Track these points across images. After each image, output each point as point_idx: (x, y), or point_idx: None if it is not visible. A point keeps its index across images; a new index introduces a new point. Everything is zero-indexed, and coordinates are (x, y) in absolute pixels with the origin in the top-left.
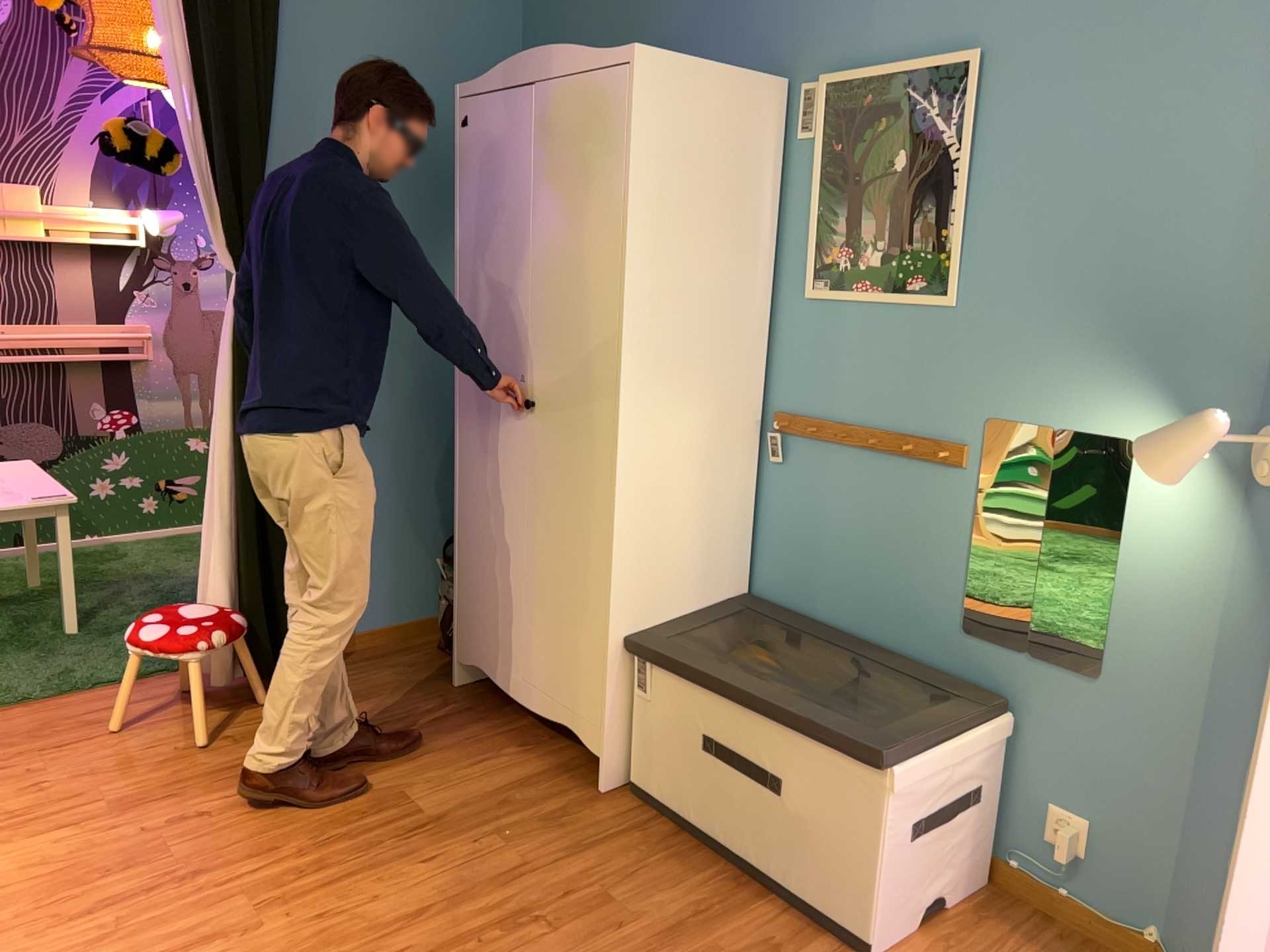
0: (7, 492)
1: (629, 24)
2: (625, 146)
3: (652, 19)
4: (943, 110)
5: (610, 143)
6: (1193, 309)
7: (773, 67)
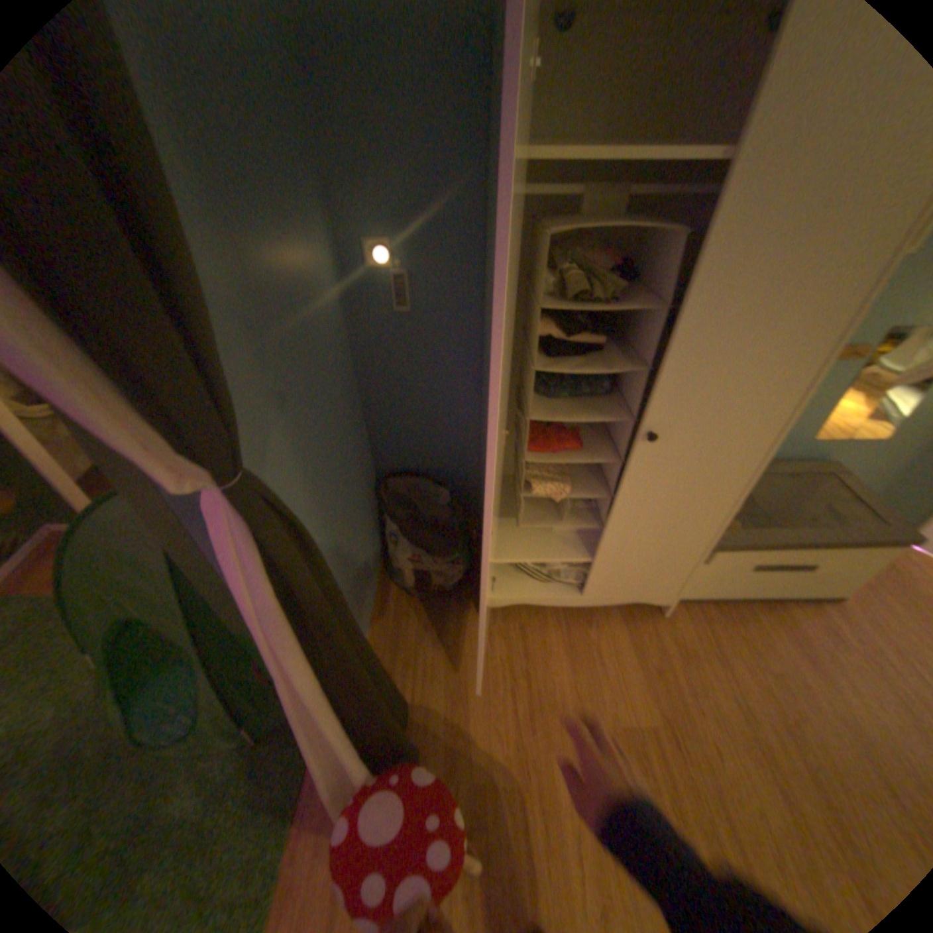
0: None
1: None
2: None
3: None
4: None
5: None
6: None
7: None
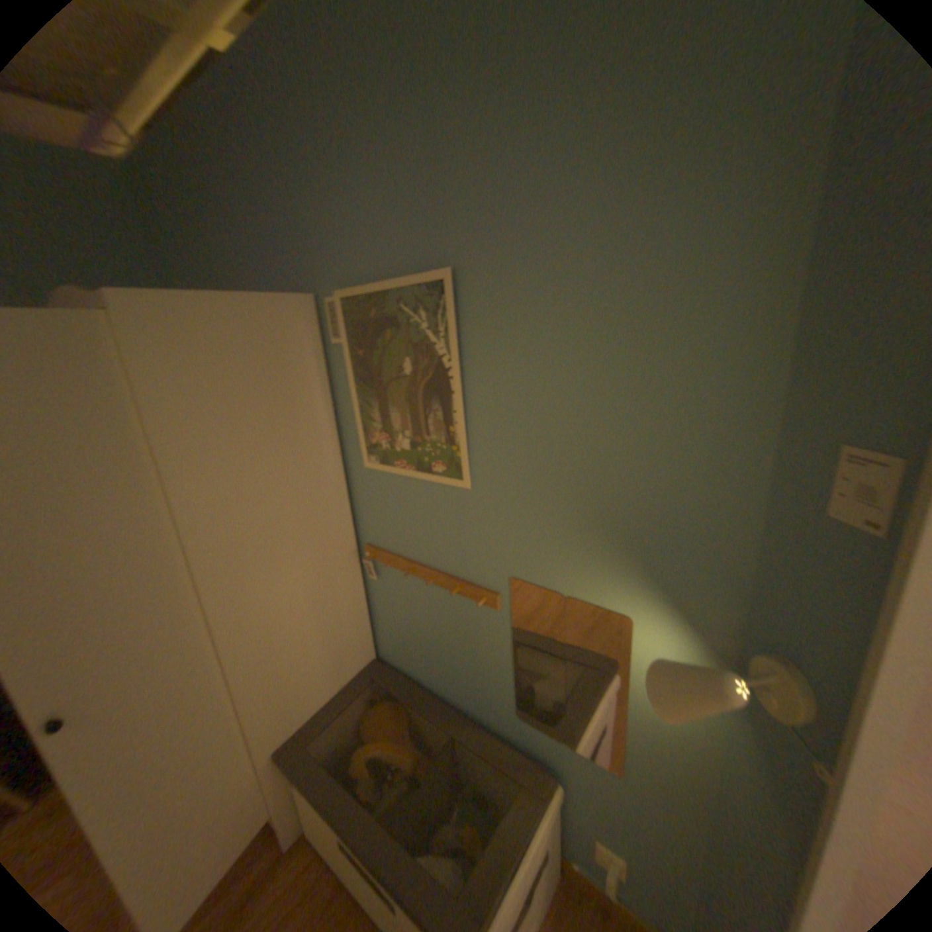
0: None
1: (204, 248)
2: (127, 391)
3: (216, 243)
4: (430, 321)
5: (102, 394)
6: (676, 517)
7: (302, 281)
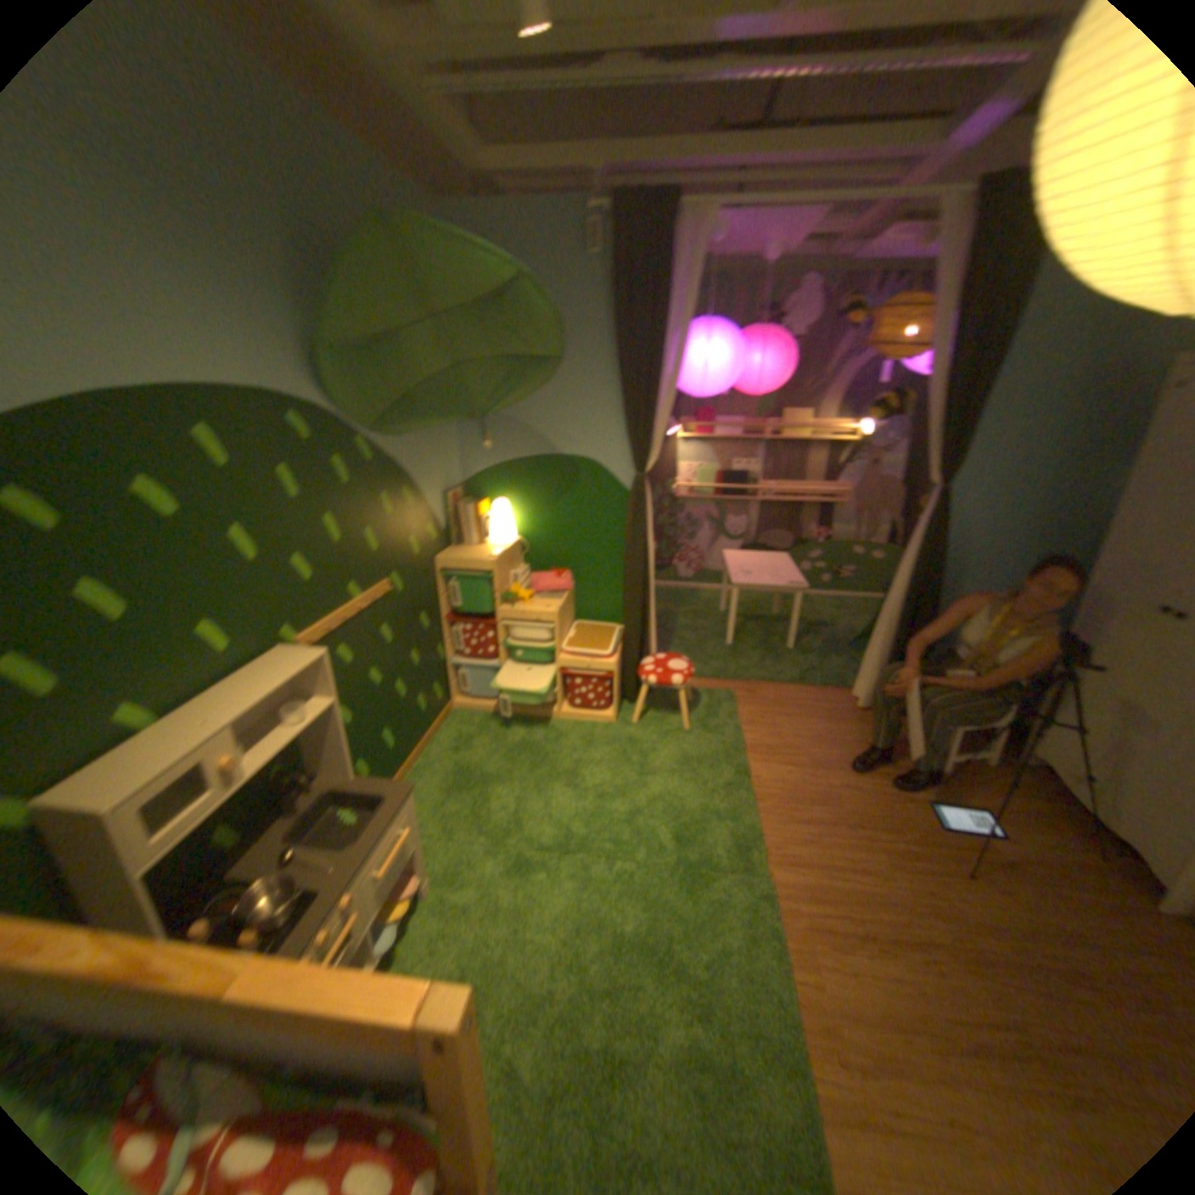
0: (773, 577)
1: None
2: None
3: None
4: None
5: None
6: None
7: None
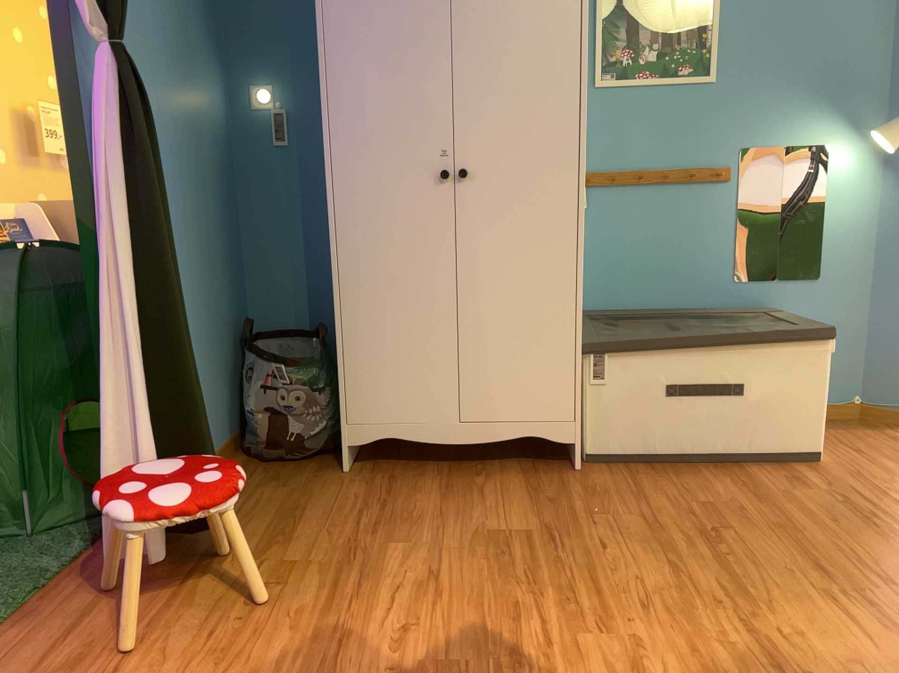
0: None
1: None
2: None
3: None
4: None
5: None
6: (853, 70)
7: None
